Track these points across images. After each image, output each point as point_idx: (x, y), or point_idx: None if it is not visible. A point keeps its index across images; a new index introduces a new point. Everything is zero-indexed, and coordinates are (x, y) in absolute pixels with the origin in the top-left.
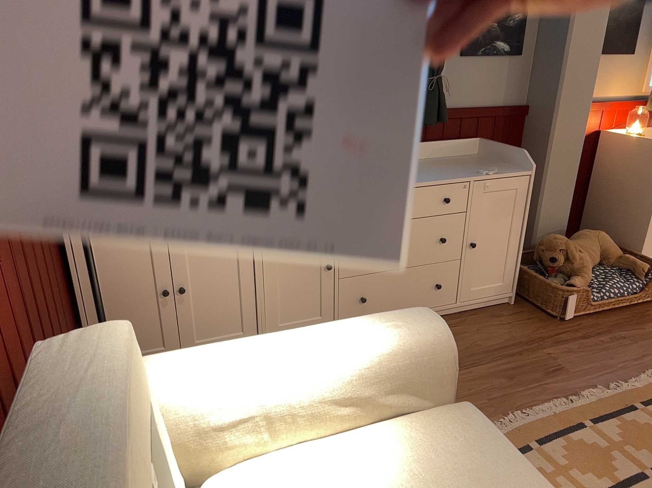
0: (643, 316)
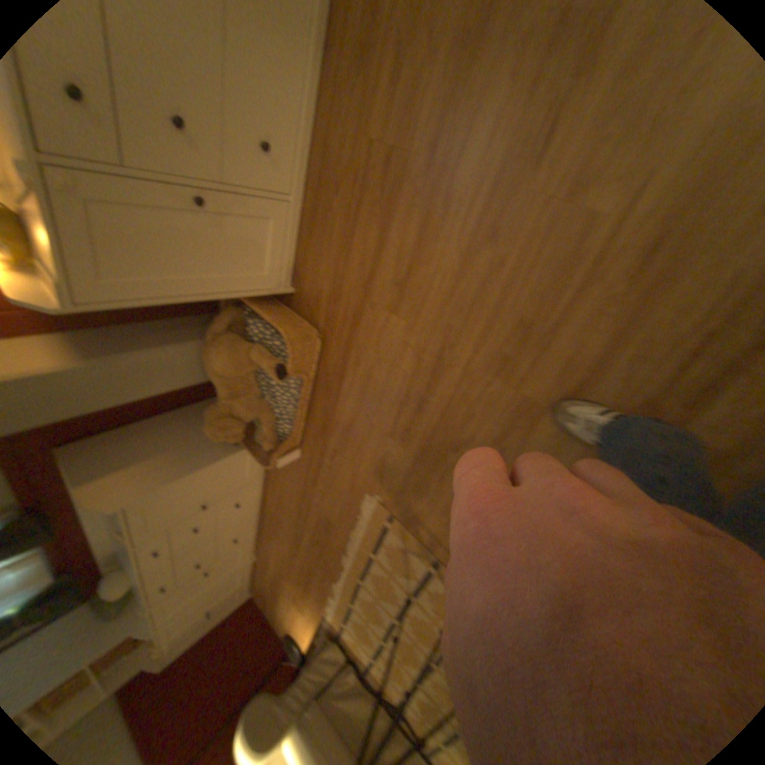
0: (324, 388)
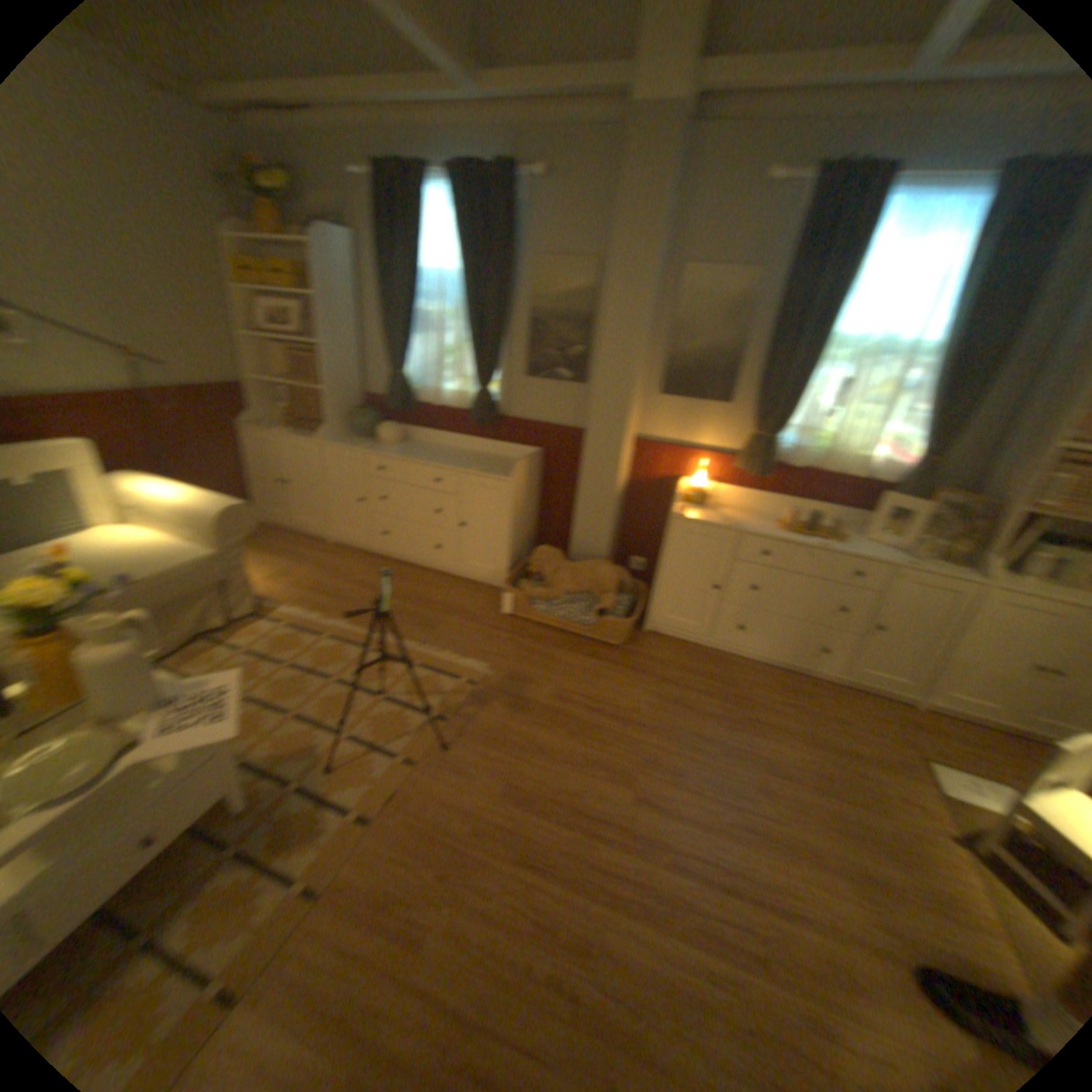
0: (575, 646)
